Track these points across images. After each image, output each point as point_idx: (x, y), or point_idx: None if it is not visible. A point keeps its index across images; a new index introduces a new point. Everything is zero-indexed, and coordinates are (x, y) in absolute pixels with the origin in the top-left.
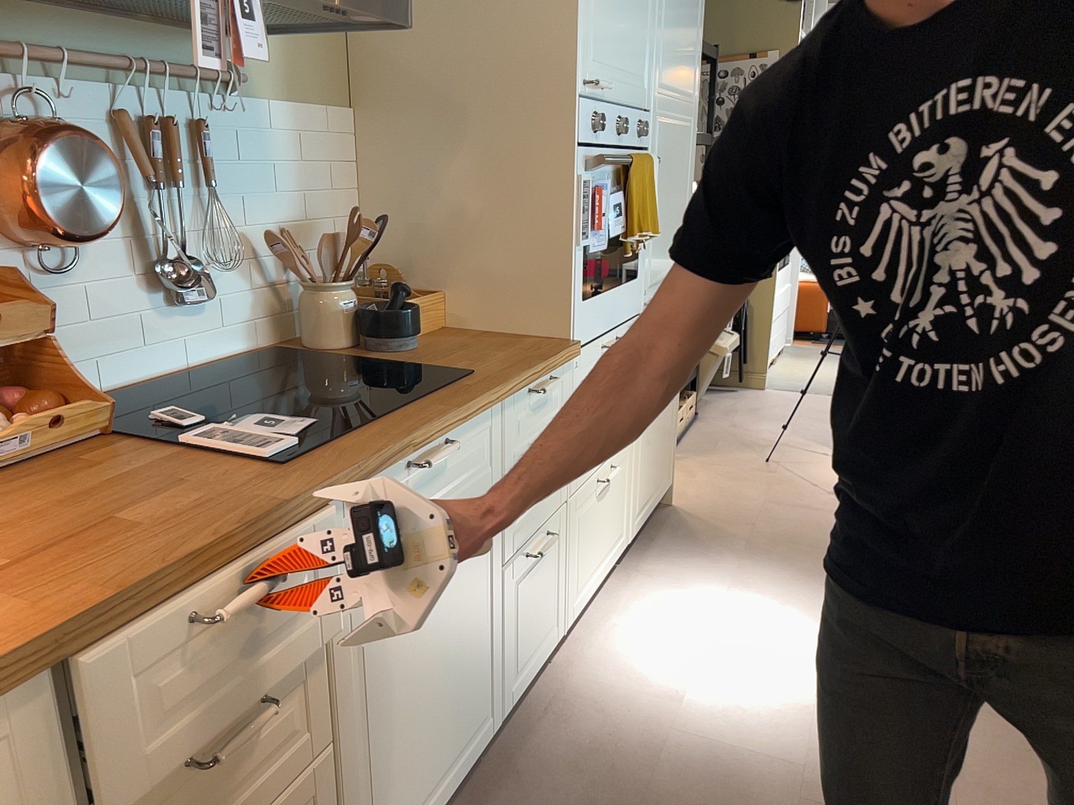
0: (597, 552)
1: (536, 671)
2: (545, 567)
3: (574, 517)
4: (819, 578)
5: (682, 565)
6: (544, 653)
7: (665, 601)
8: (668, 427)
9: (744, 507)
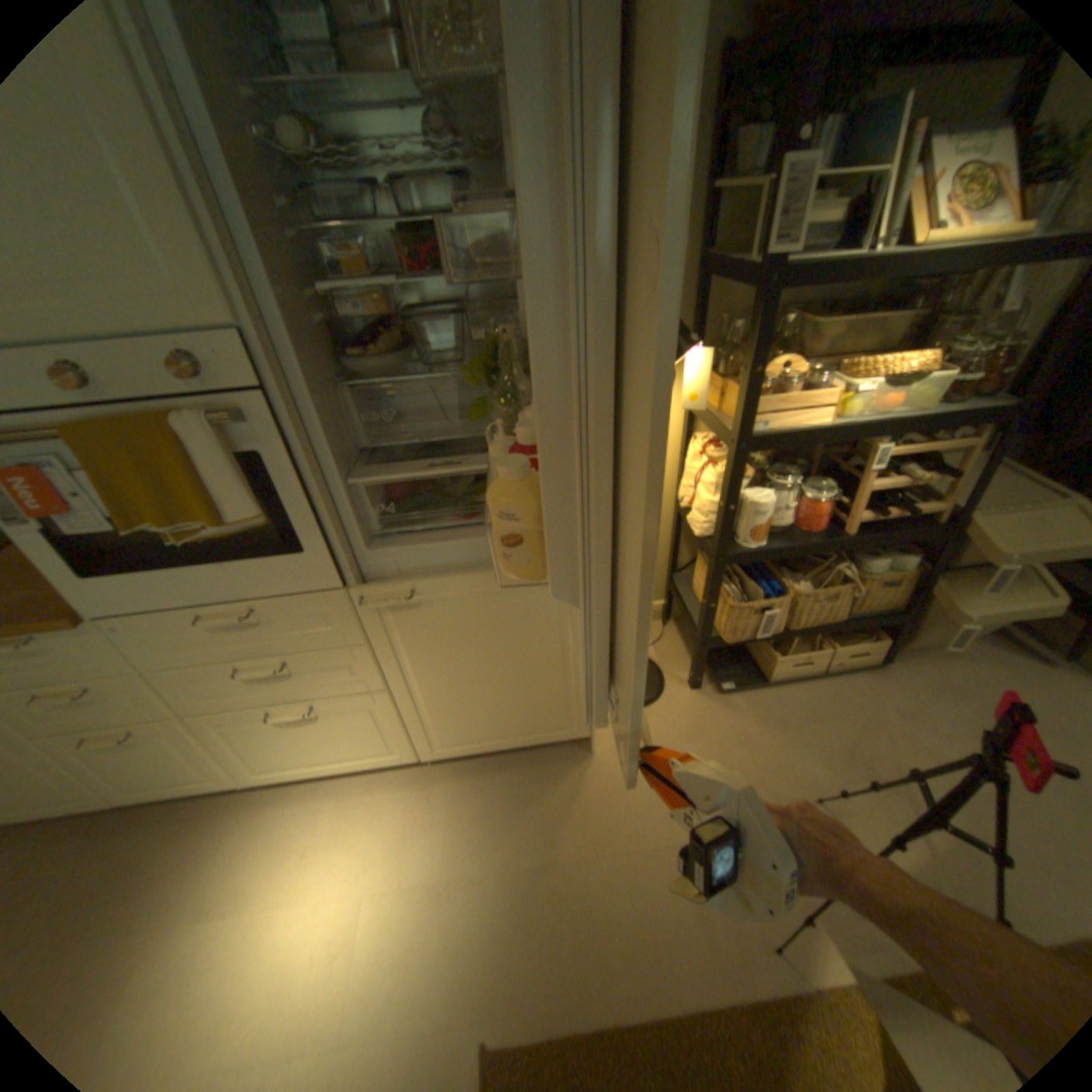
0: (303, 758)
1: (180, 798)
2: (145, 752)
3: (208, 732)
4: (486, 1002)
5: (453, 821)
6: (187, 792)
7: (372, 837)
8: (544, 694)
9: (639, 830)
